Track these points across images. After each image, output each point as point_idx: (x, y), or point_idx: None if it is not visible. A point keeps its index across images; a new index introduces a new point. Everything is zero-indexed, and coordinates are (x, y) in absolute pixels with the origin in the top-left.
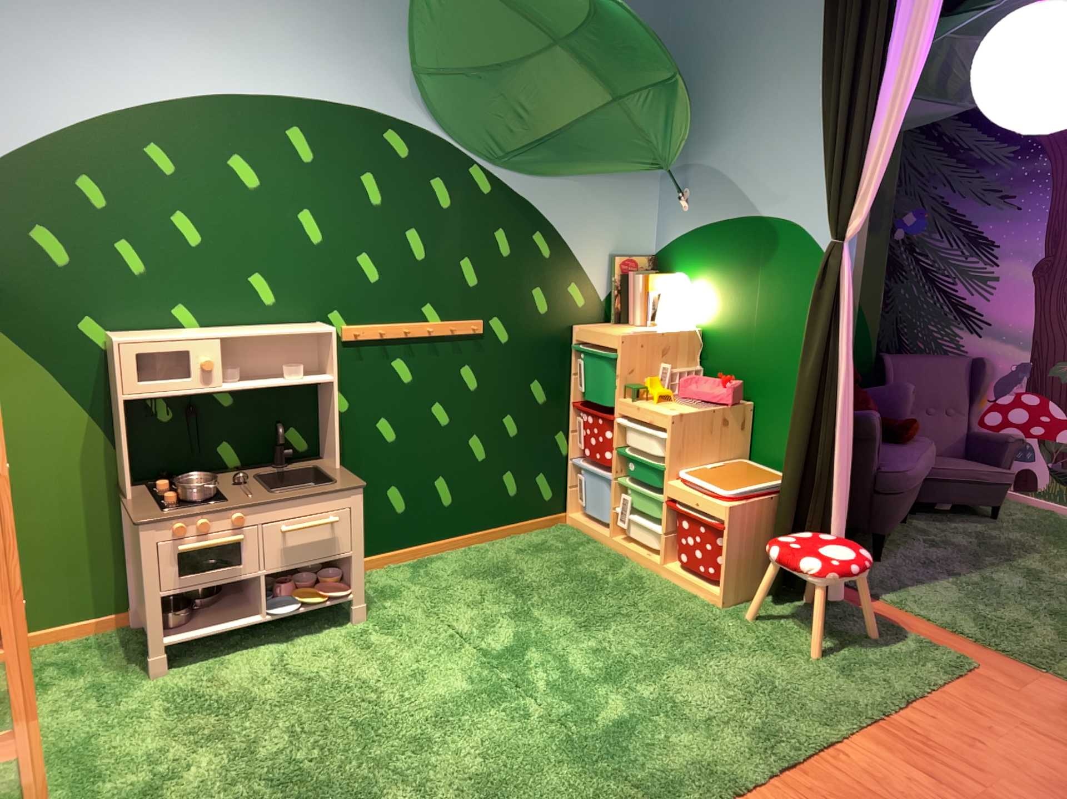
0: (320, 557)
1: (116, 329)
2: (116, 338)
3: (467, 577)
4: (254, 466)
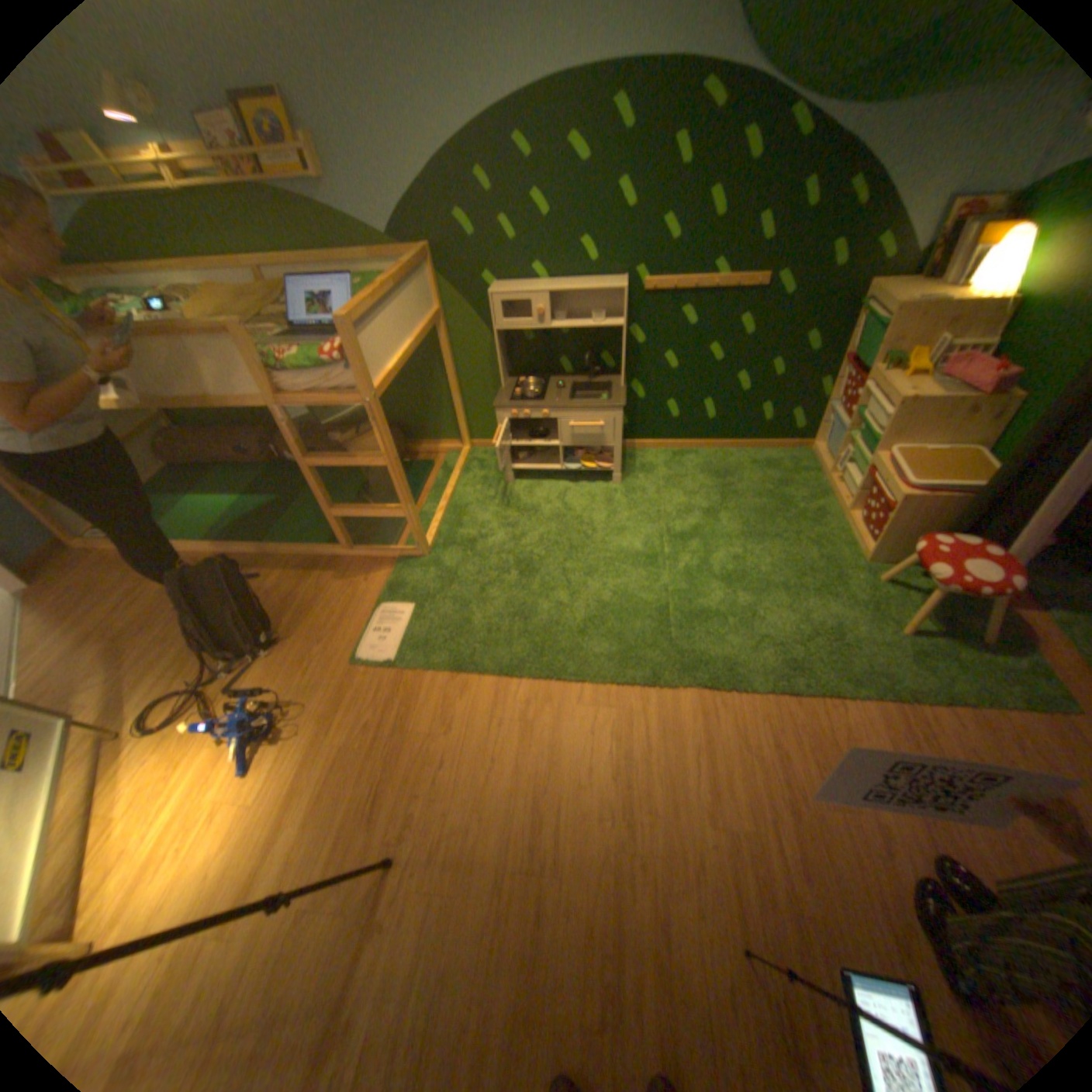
0: (593, 445)
1: (499, 281)
2: (489, 292)
3: (701, 473)
4: (579, 375)
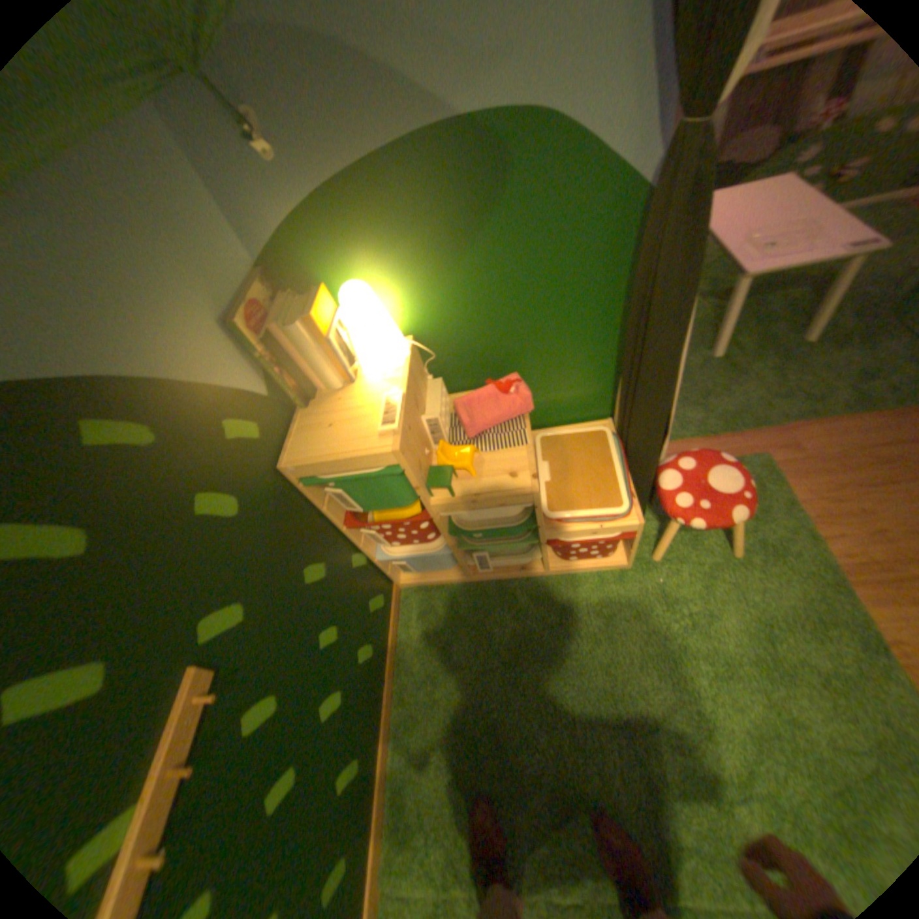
0: None
1: None
2: None
3: (456, 783)
4: None
